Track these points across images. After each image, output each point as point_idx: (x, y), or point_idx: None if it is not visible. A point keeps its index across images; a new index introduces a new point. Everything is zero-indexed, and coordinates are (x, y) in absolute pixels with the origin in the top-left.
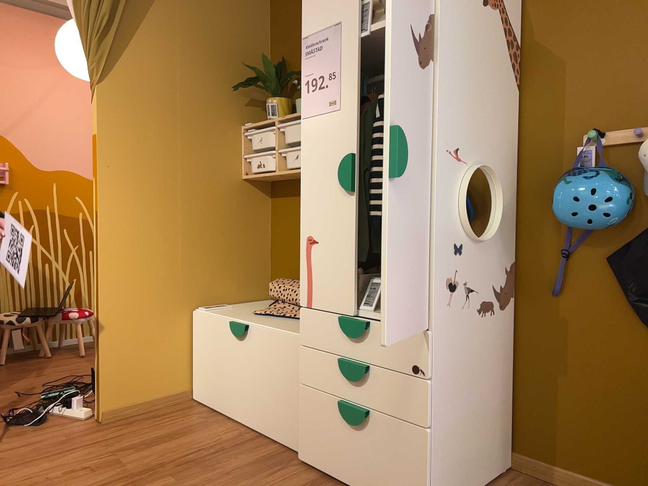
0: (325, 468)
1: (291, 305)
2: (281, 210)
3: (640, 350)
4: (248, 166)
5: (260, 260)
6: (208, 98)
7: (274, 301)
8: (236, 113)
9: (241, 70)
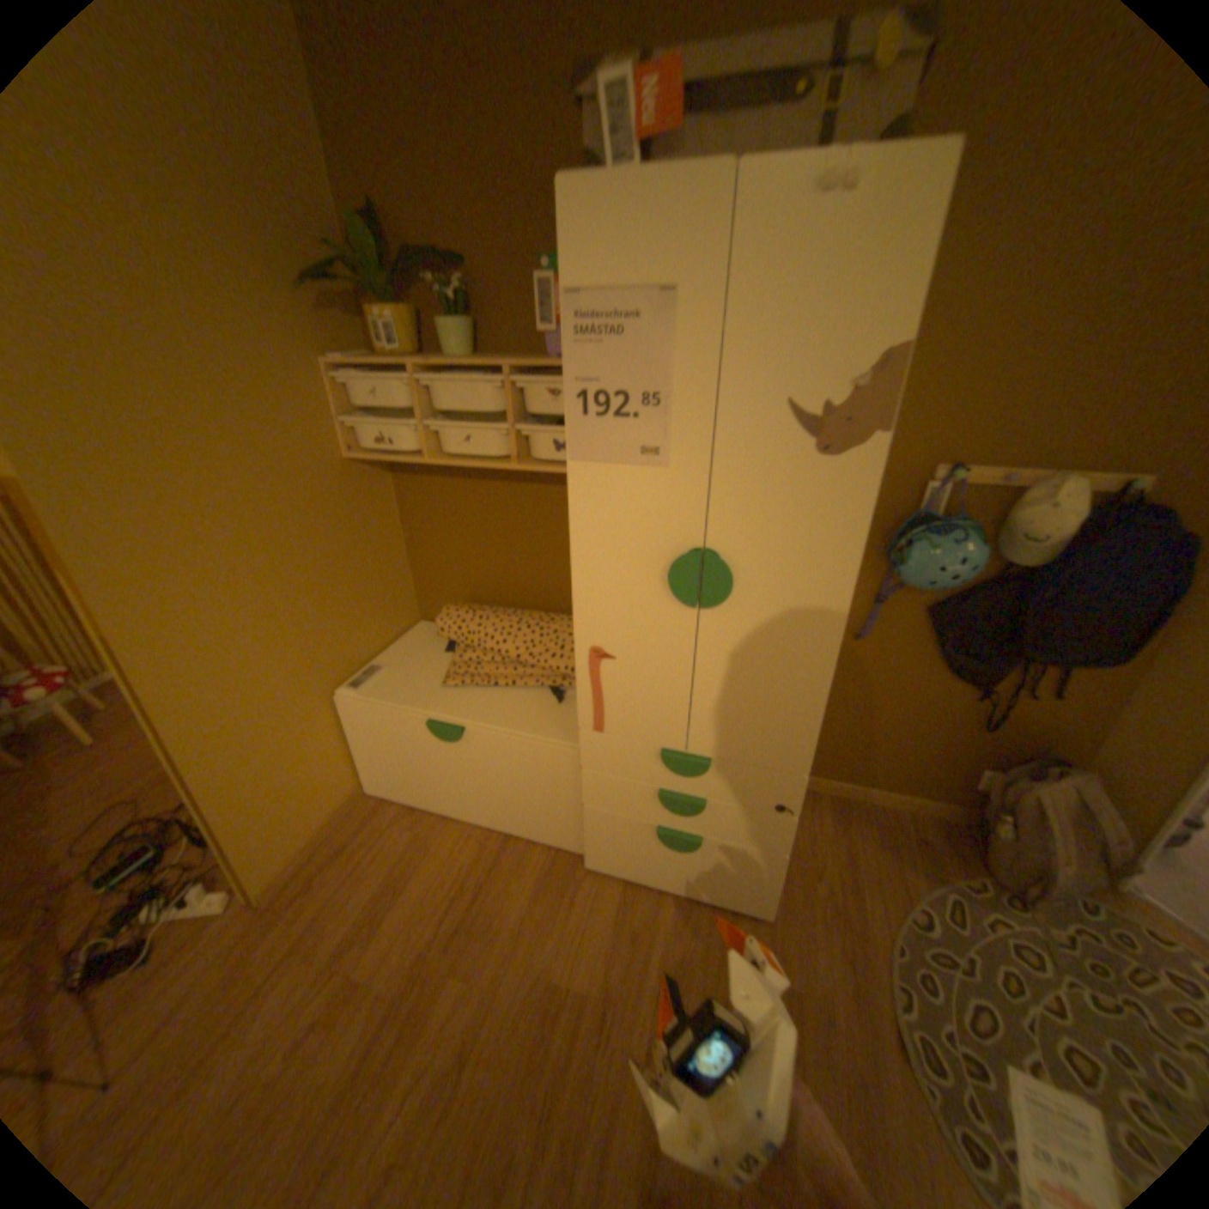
0: (630, 878)
1: (489, 654)
2: (419, 496)
3: (935, 691)
4: (349, 434)
5: (398, 573)
6: (240, 310)
7: (452, 644)
8: (300, 331)
9: (282, 226)
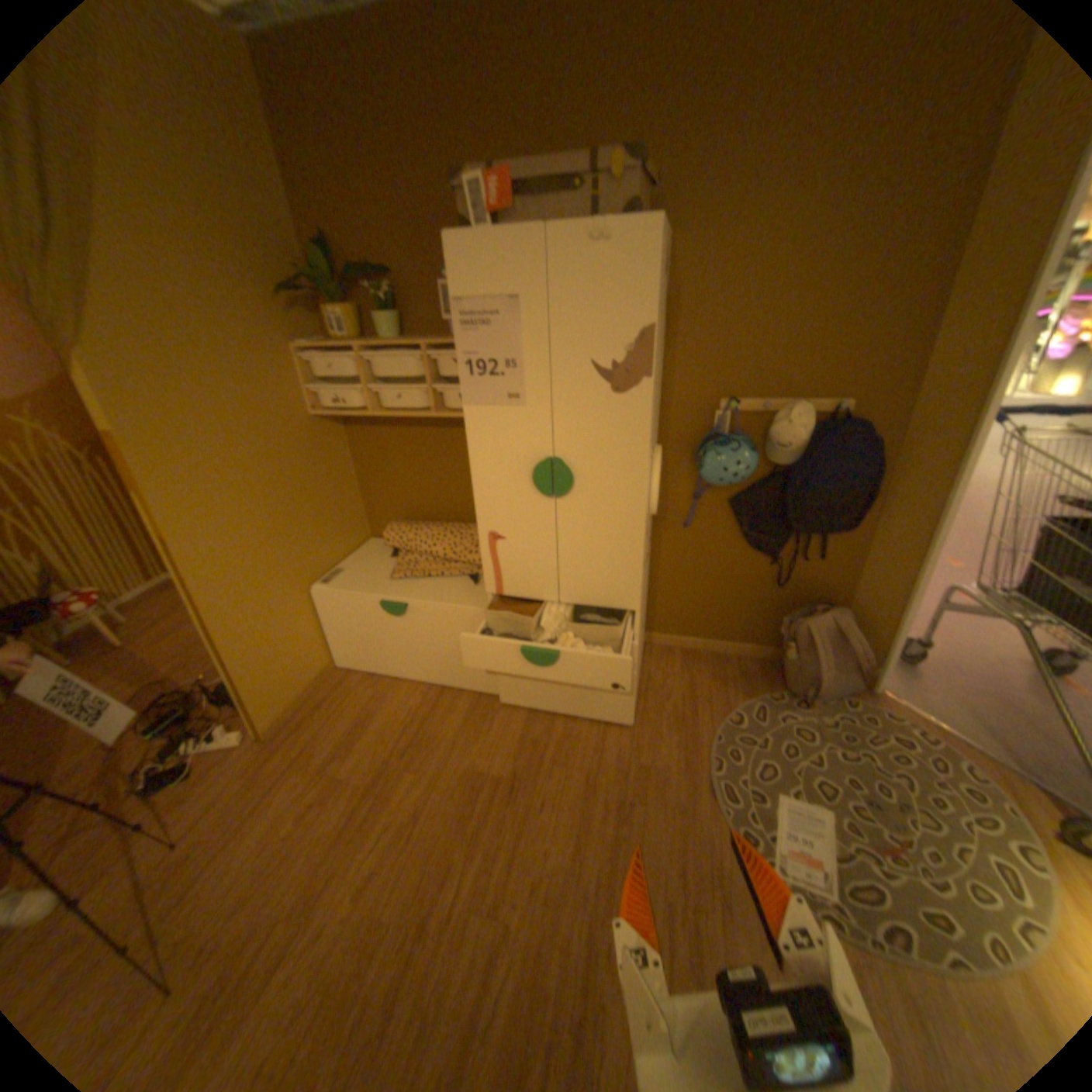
0: (531, 705)
1: (423, 556)
2: (365, 442)
3: (741, 561)
4: (312, 398)
5: (352, 501)
6: (235, 315)
7: (395, 551)
8: (275, 326)
9: (260, 254)
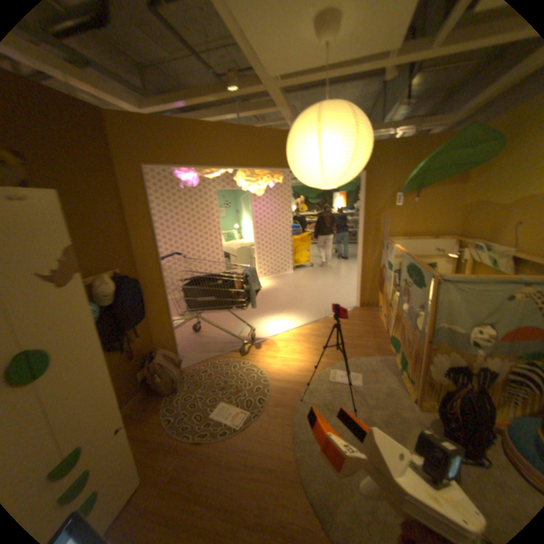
0: None
1: None
2: None
3: (108, 363)
4: None
5: None
6: None
7: None
8: None
9: None
